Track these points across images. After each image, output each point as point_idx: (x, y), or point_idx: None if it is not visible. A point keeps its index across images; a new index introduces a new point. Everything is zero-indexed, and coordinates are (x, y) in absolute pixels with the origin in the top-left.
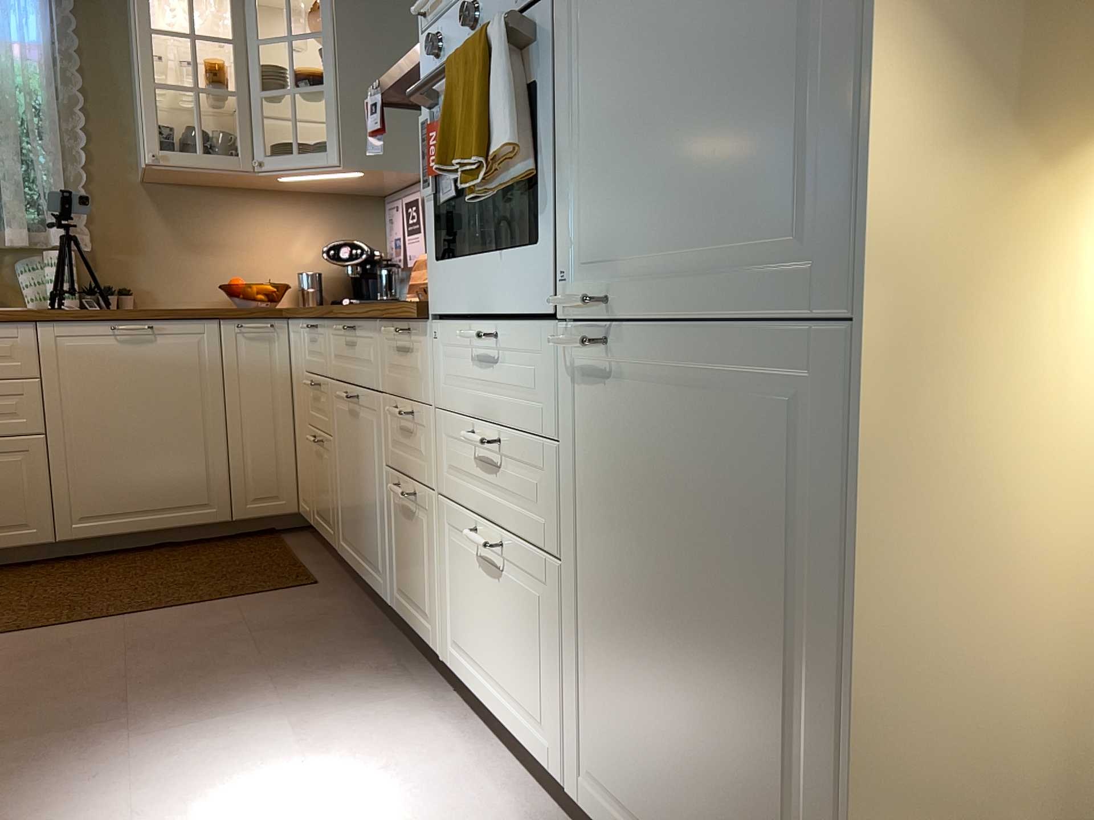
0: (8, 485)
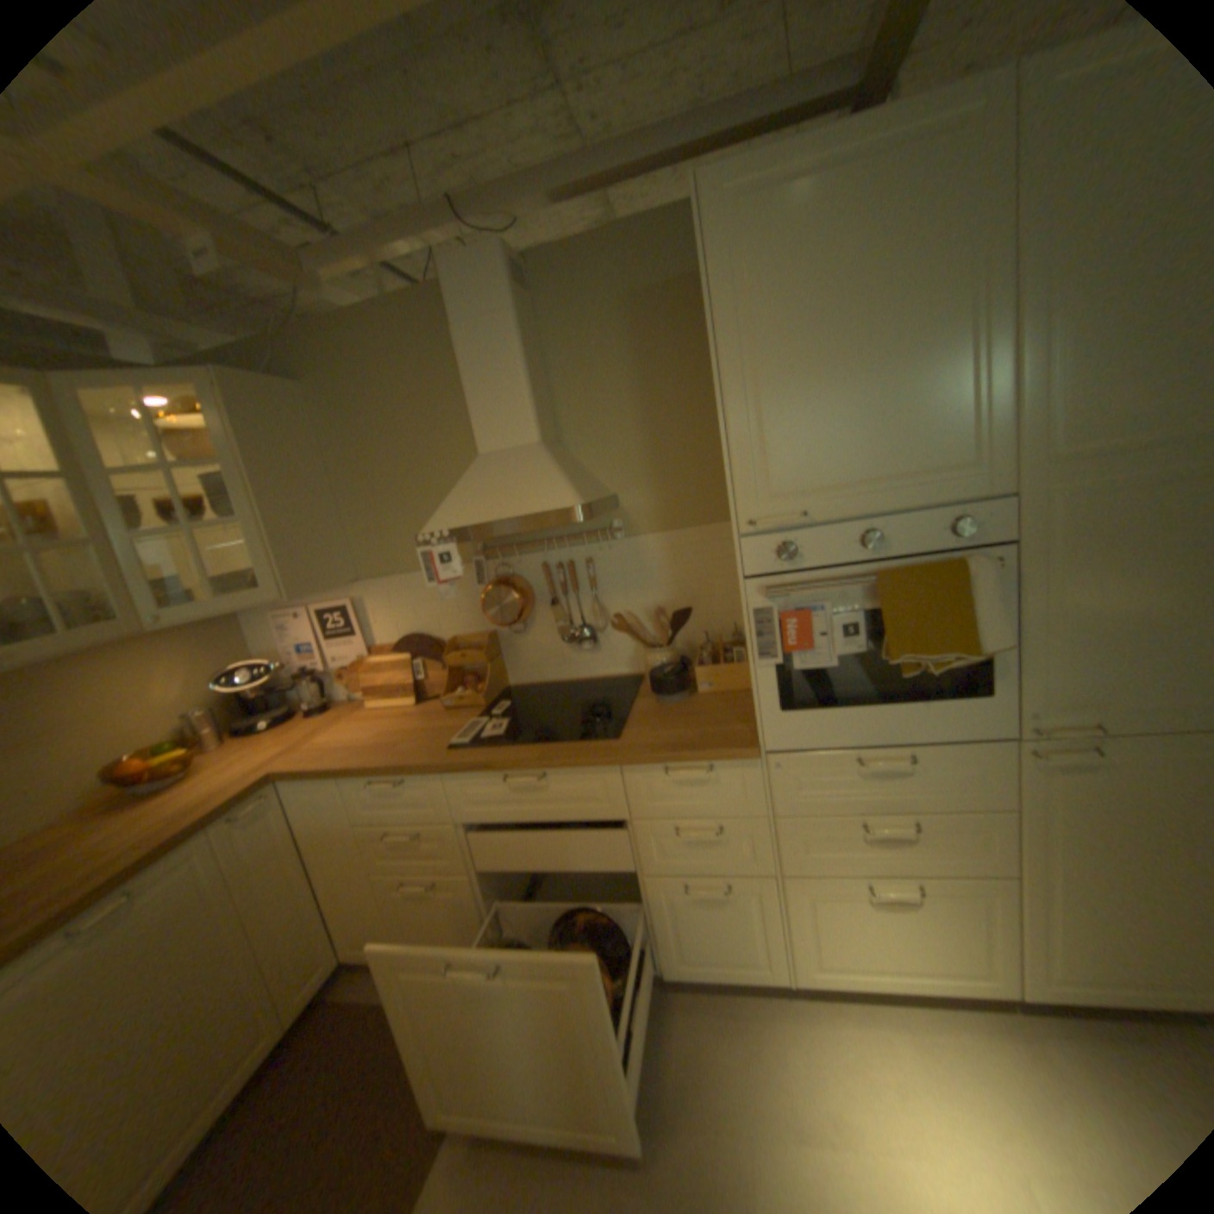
0: None
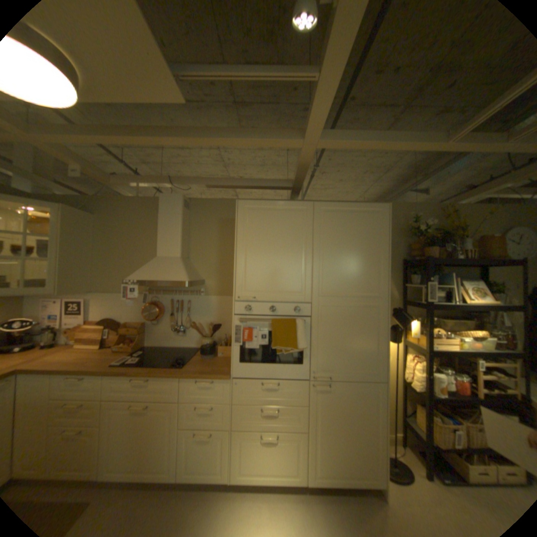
0: None
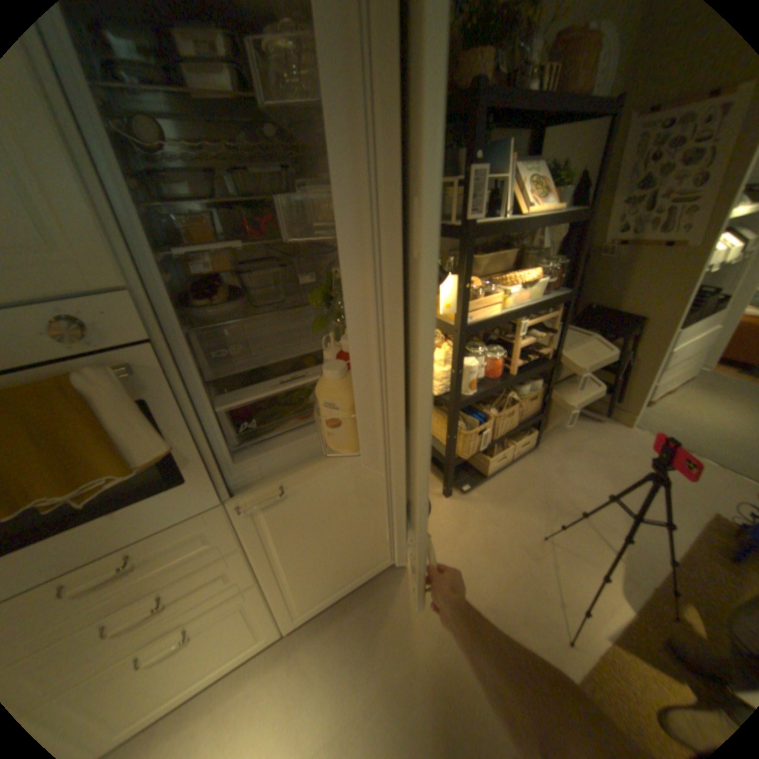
0: None
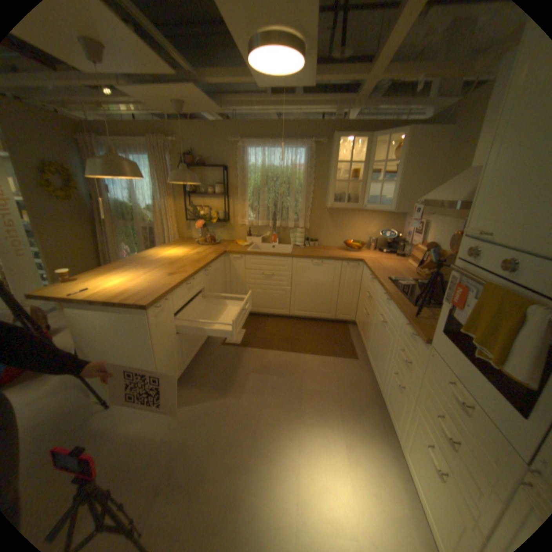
0: (280, 299)
